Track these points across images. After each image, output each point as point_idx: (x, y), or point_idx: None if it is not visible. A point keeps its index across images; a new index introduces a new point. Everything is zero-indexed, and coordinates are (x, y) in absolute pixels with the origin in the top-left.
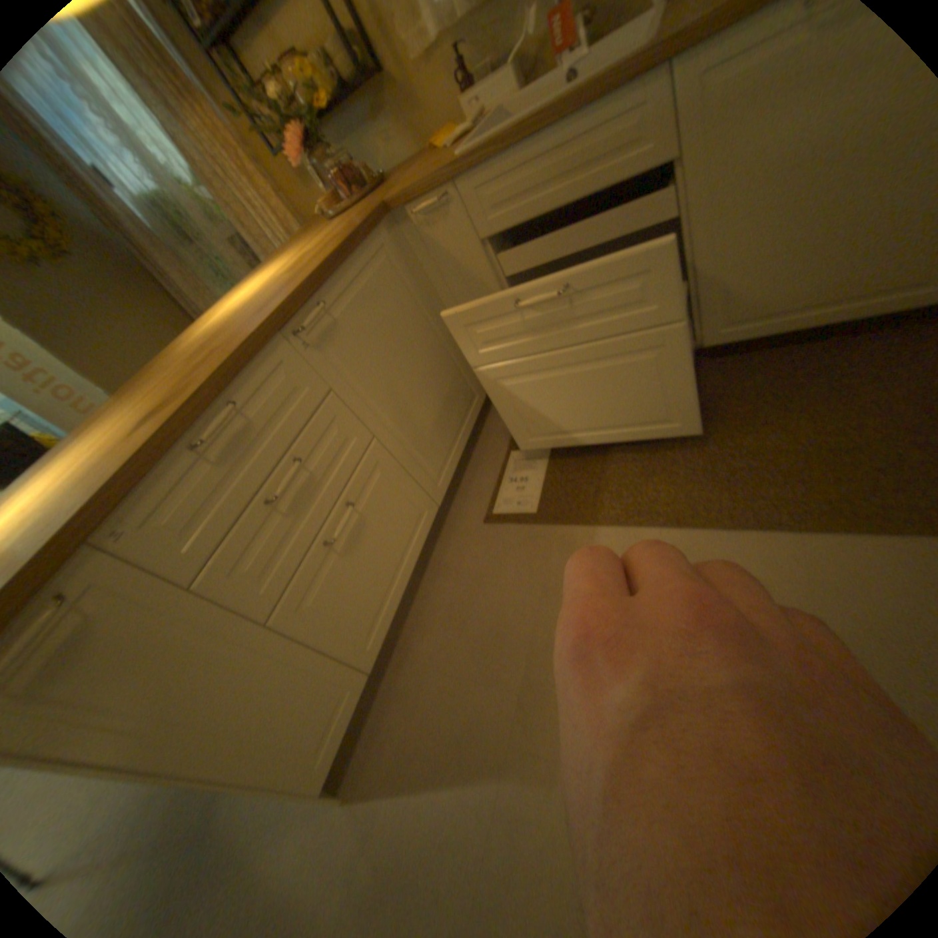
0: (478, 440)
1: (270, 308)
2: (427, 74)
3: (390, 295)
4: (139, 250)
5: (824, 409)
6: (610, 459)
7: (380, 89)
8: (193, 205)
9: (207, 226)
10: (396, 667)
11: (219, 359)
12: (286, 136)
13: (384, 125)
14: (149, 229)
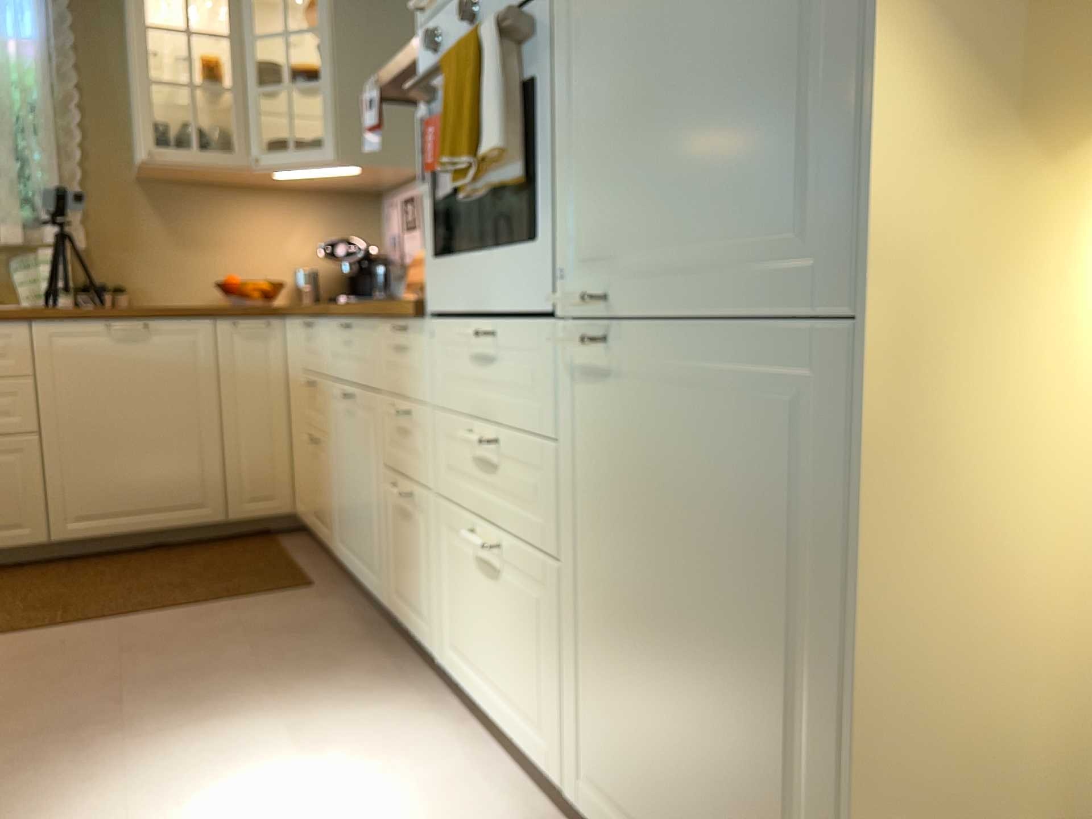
0: None
1: None
2: None
3: None
4: None
5: (145, 575)
6: None
7: None
8: None
9: None
10: None
11: None
12: None
13: None
14: None
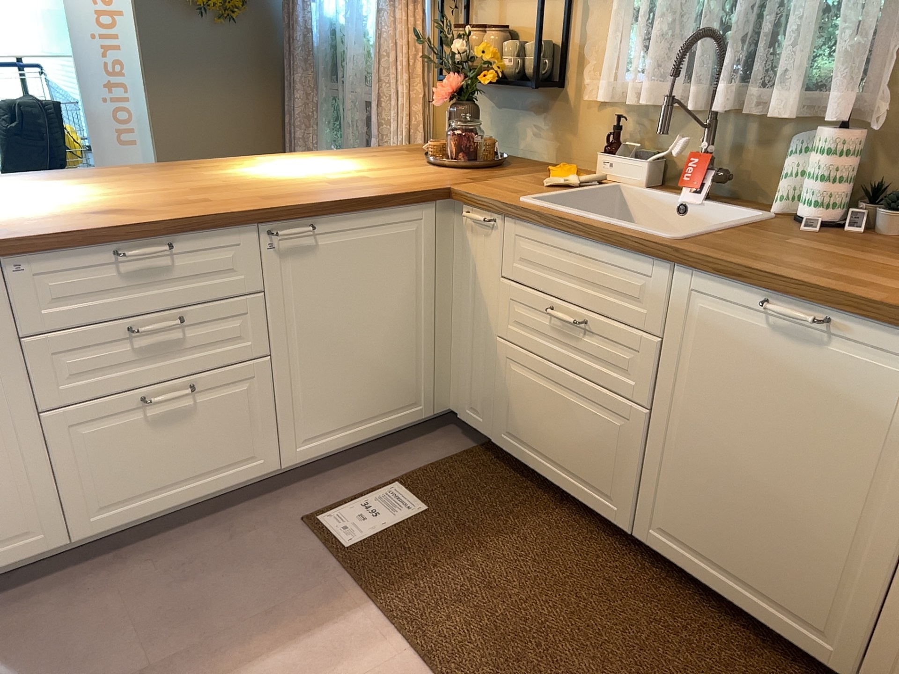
0: (387, 449)
1: (270, 202)
2: (593, 117)
3: (392, 258)
4: (293, 57)
5: None
6: (453, 561)
7: (553, 98)
8: (359, 61)
9: (357, 82)
10: (97, 565)
11: (195, 211)
12: (448, 80)
13: (540, 124)
14: (314, 49)
